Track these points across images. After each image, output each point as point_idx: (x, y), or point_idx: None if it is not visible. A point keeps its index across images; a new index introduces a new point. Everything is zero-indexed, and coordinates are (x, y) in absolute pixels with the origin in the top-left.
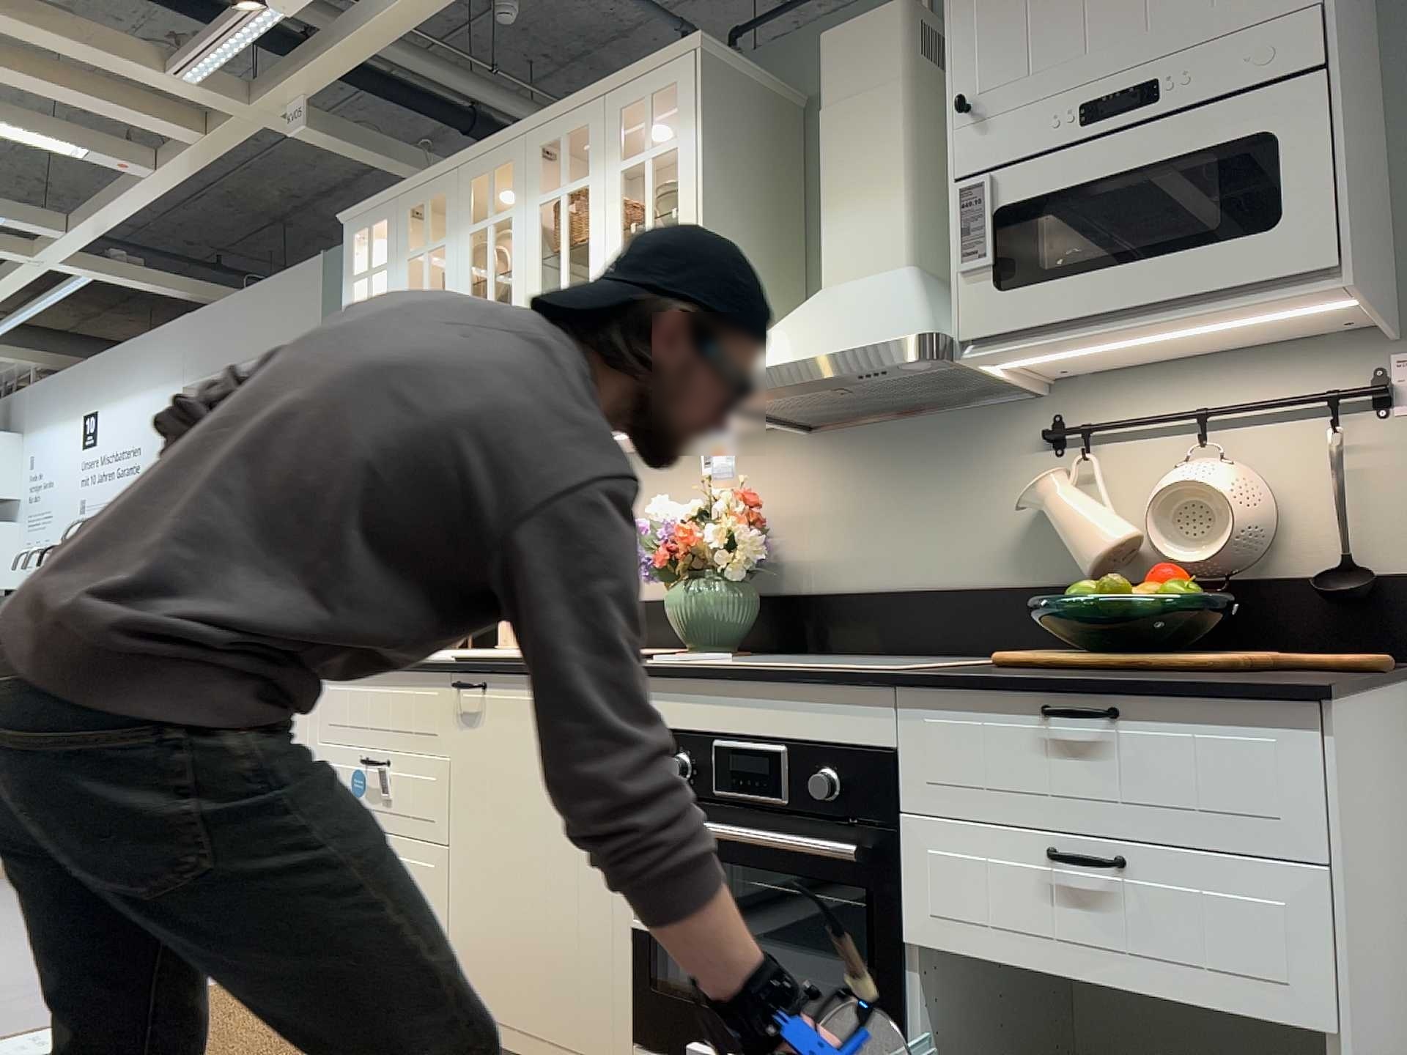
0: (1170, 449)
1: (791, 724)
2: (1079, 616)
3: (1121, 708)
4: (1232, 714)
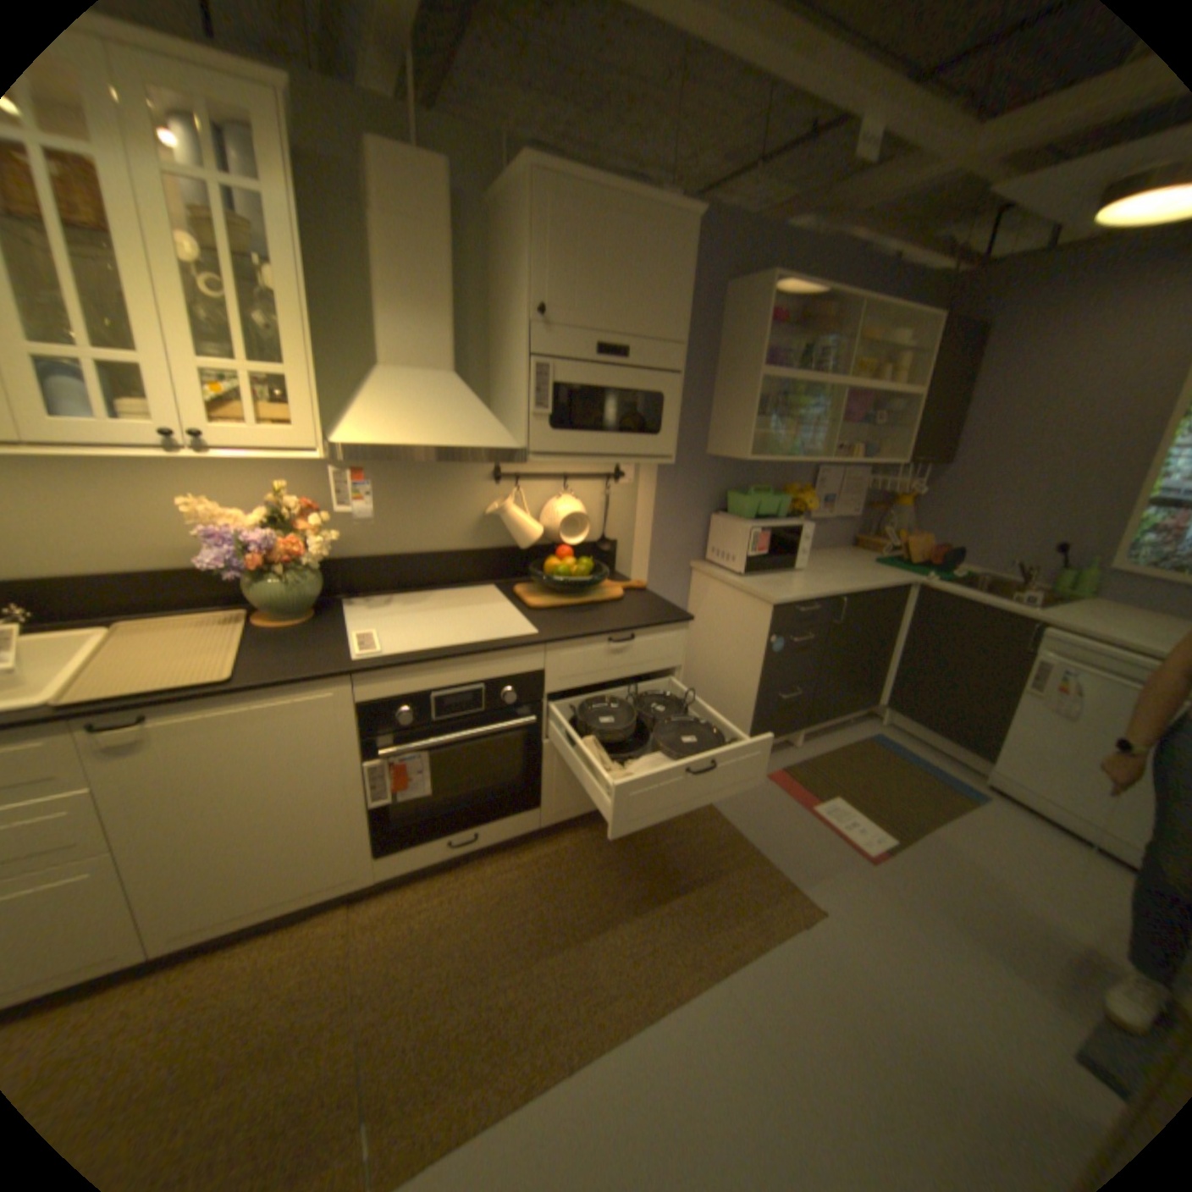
0: (547, 489)
1: (485, 672)
2: (558, 581)
3: (634, 635)
4: (665, 630)
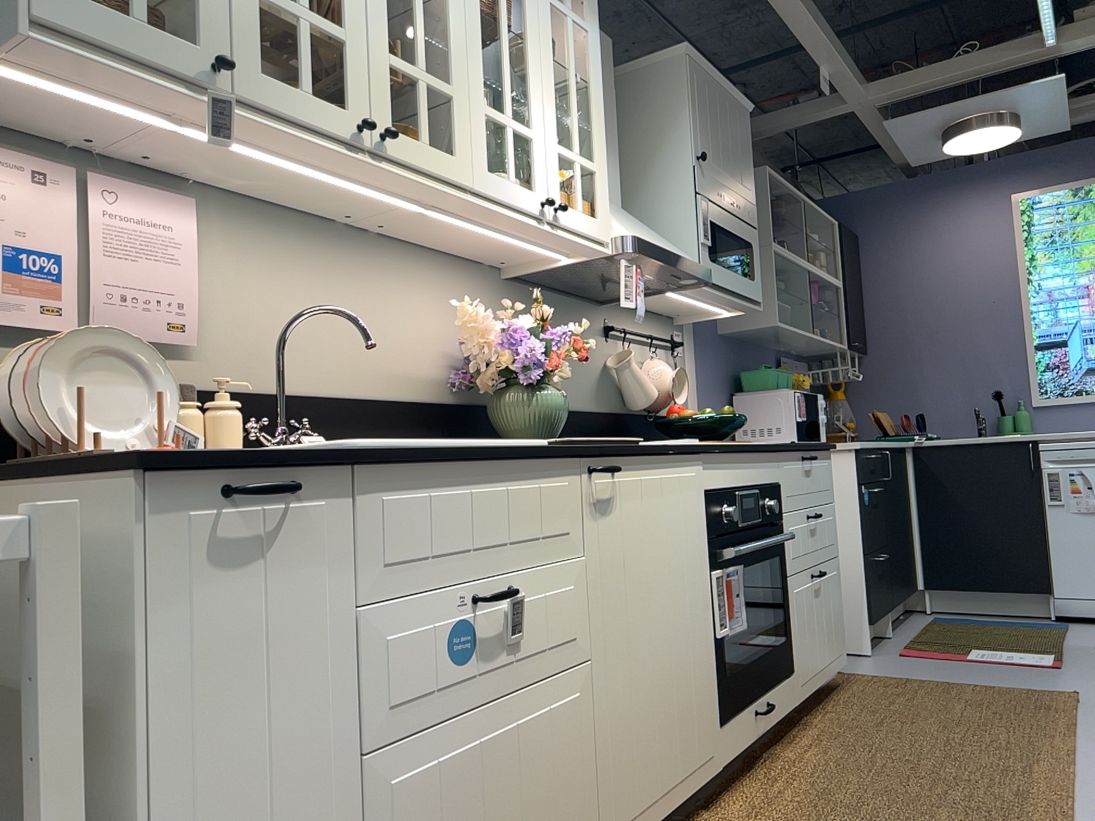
0: (638, 350)
1: (757, 475)
2: (709, 425)
3: (813, 455)
4: (825, 455)
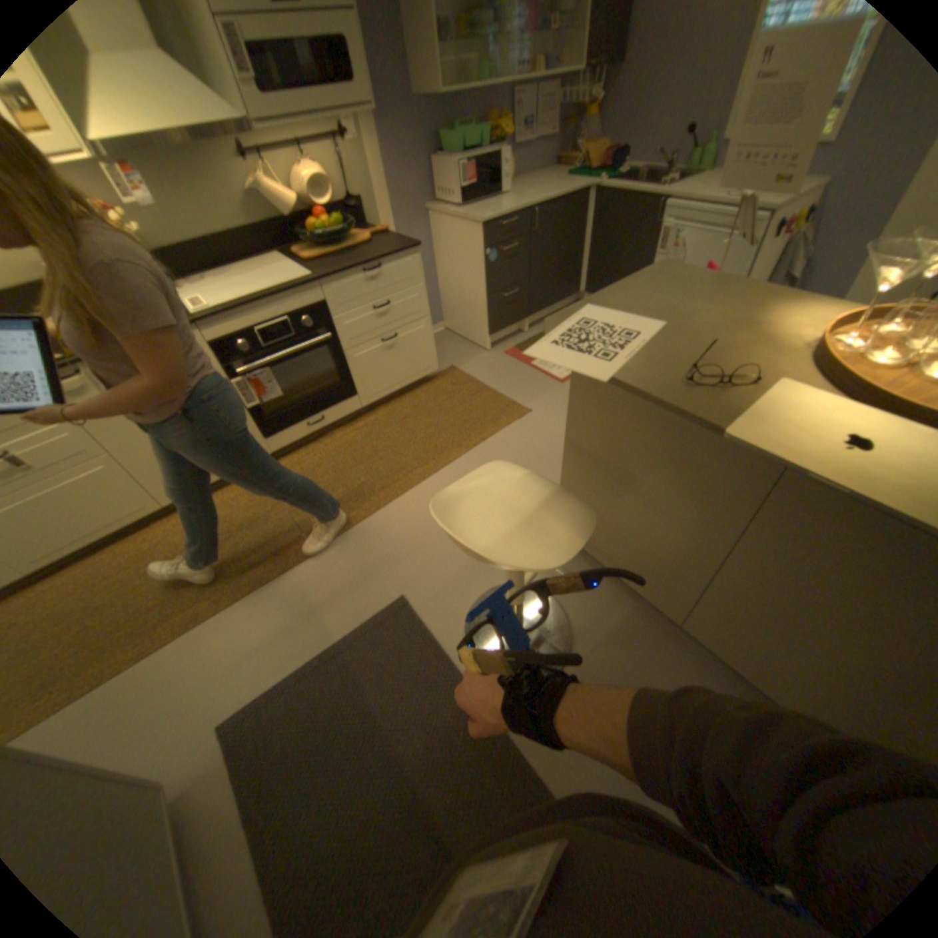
0: (286, 156)
1: (284, 308)
2: (318, 236)
3: (381, 263)
4: (402, 256)
